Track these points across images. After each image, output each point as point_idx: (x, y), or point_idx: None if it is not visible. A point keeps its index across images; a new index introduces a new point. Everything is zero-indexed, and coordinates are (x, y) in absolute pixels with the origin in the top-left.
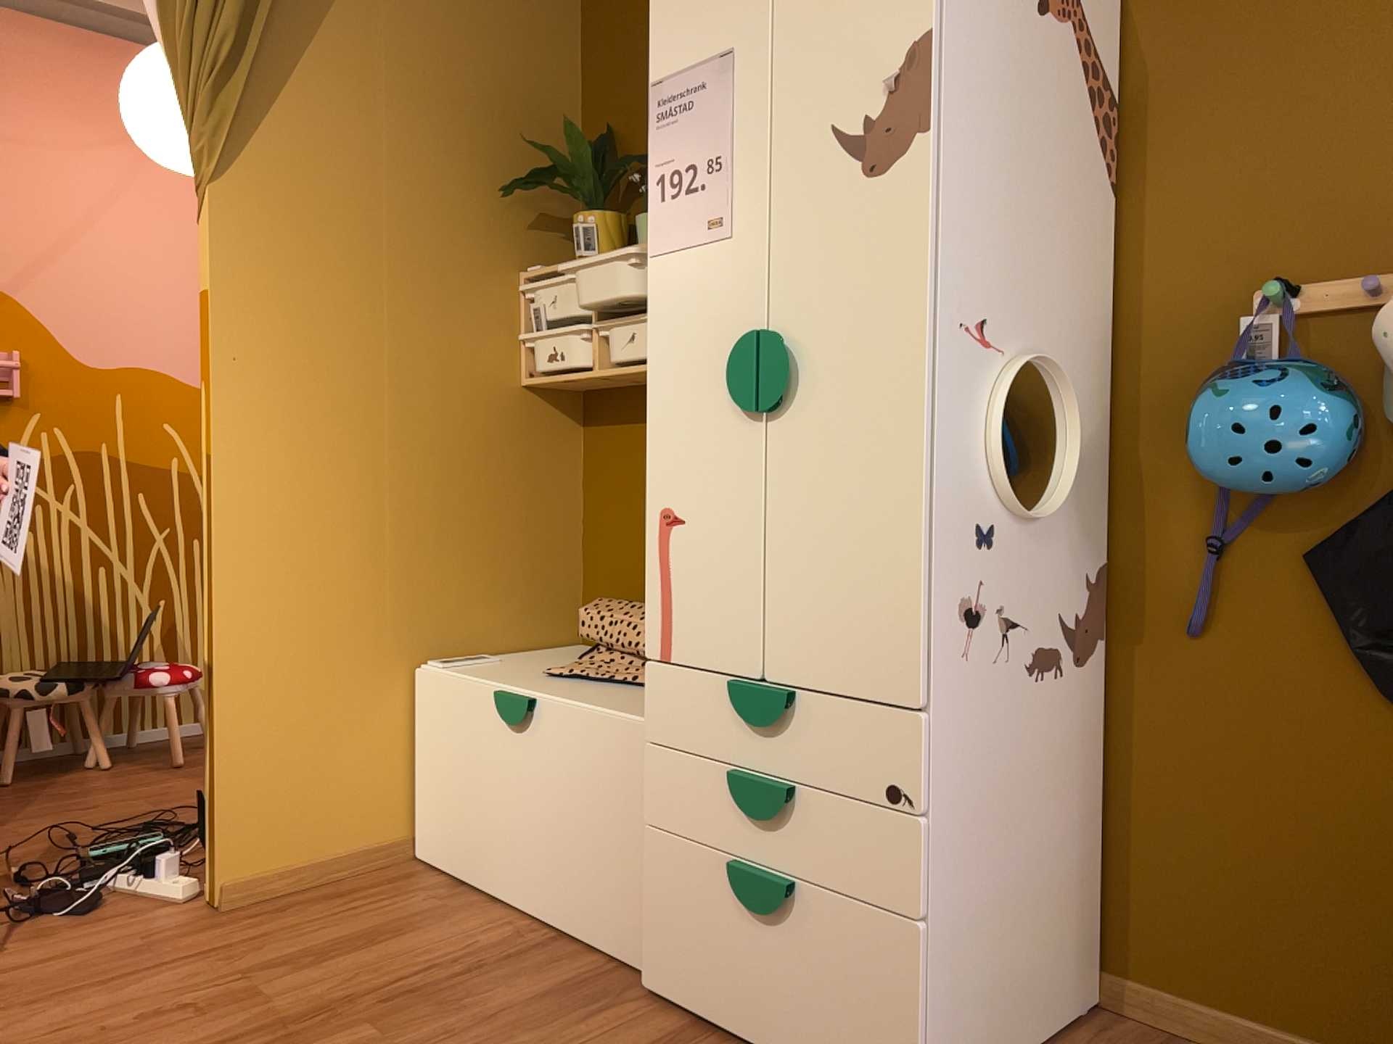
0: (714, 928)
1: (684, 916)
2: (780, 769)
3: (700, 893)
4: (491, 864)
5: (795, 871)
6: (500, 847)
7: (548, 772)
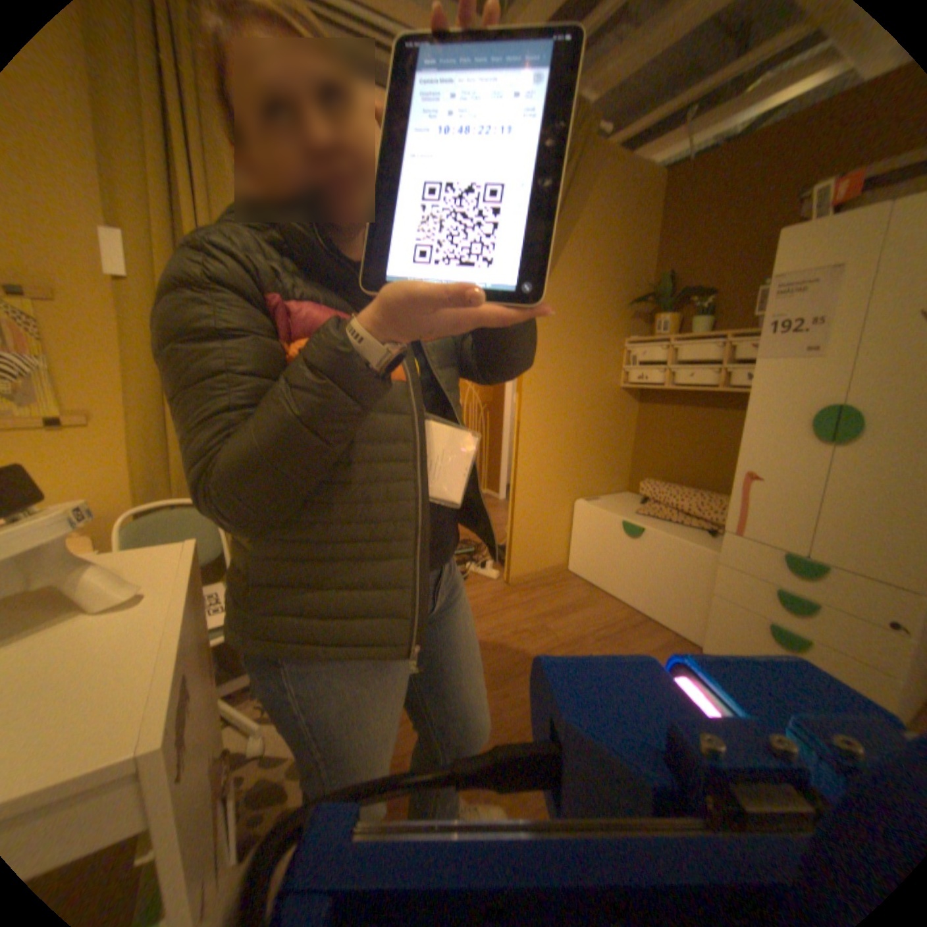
0: (753, 644)
1: (734, 635)
2: (810, 595)
3: (746, 629)
4: (612, 583)
5: (813, 637)
6: (618, 578)
7: (650, 558)
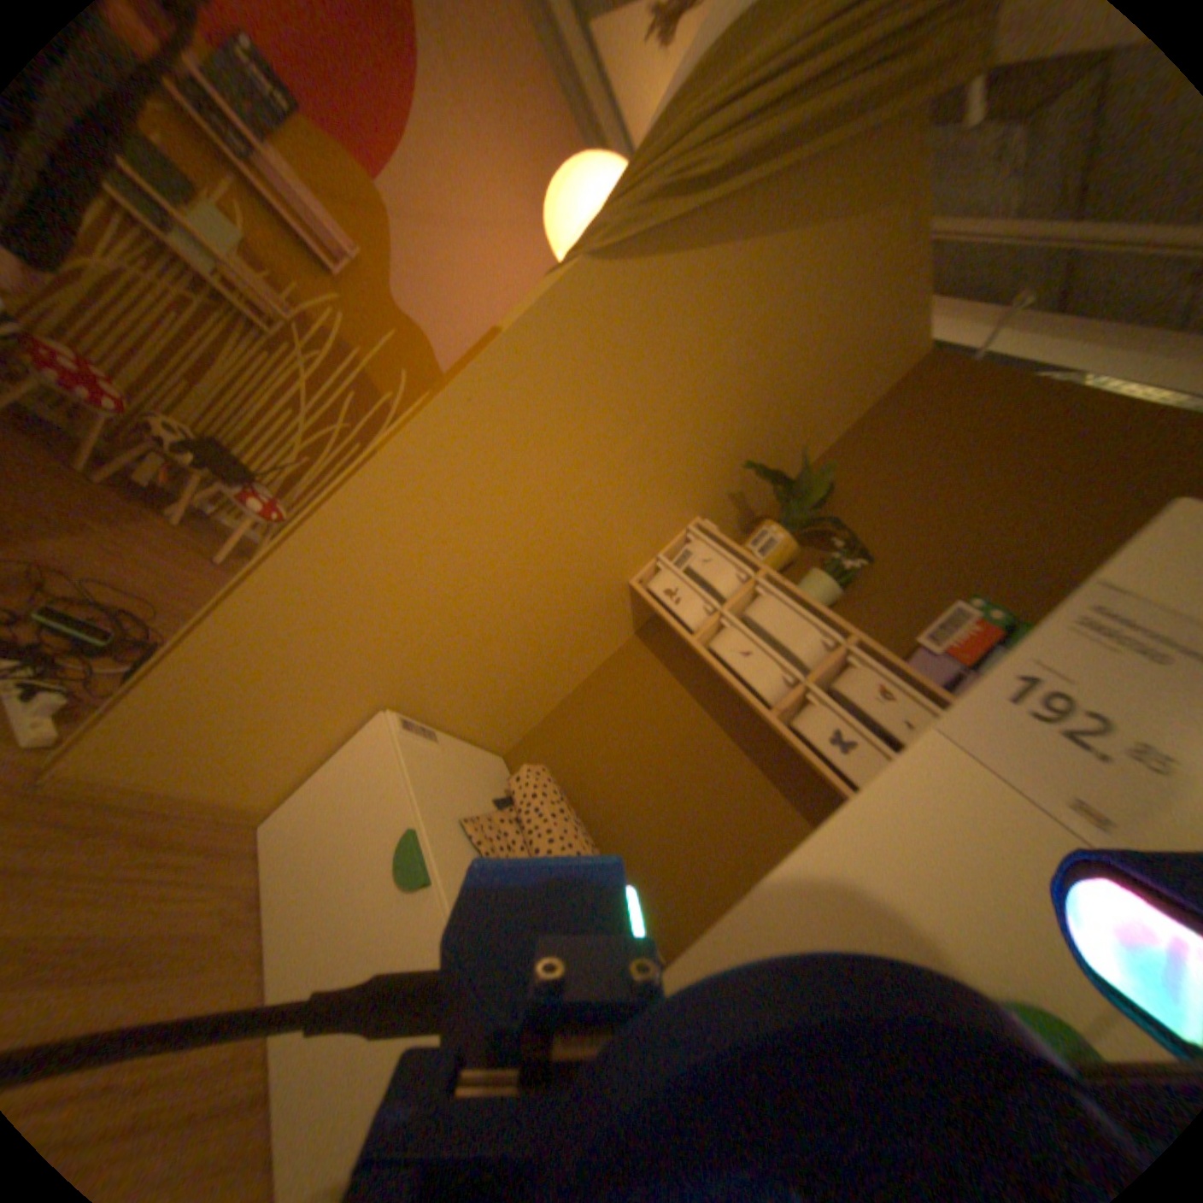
0: None
1: None
2: None
3: None
4: (287, 942)
5: None
6: (304, 944)
7: (386, 963)
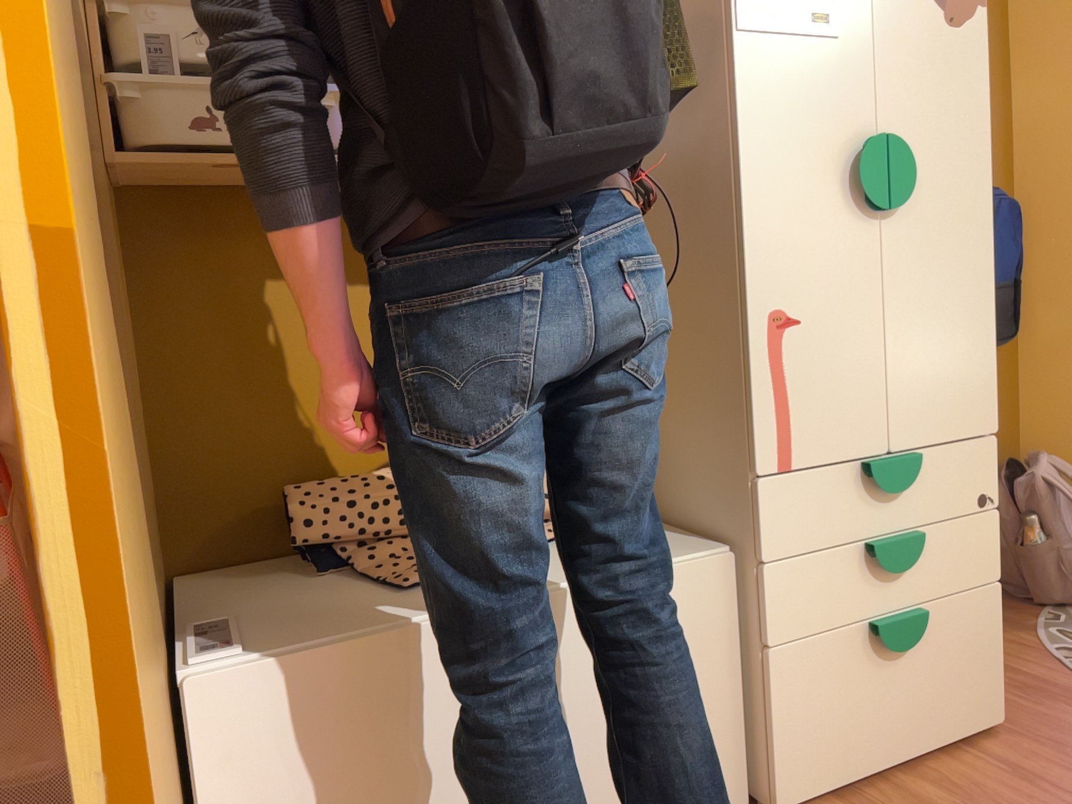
0: (854, 695)
1: (824, 706)
2: (904, 522)
3: (839, 673)
4: None
5: (921, 597)
6: None
7: (575, 682)
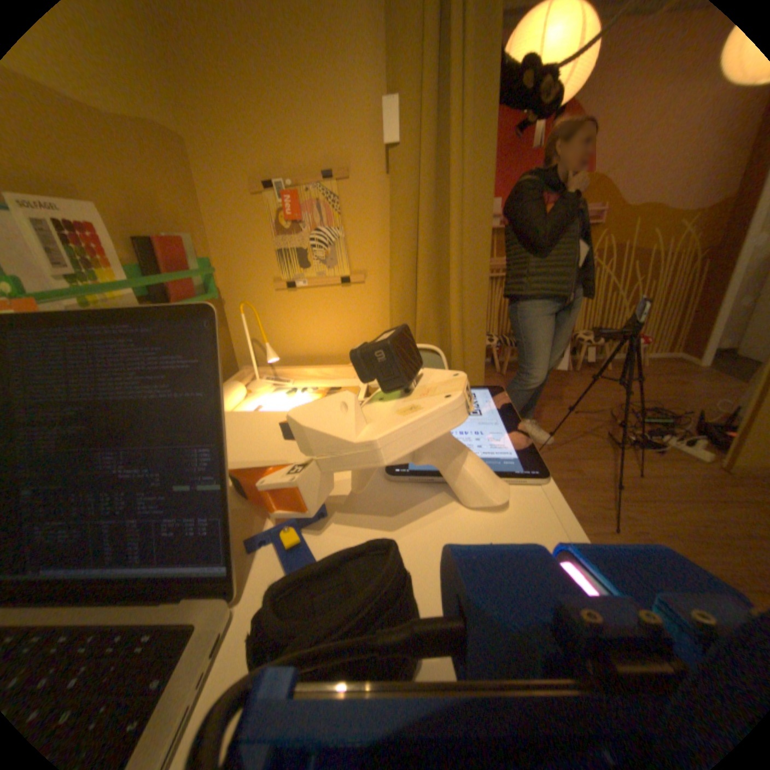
0: None
1: None
2: None
3: None
4: None
5: None
6: None
7: None
